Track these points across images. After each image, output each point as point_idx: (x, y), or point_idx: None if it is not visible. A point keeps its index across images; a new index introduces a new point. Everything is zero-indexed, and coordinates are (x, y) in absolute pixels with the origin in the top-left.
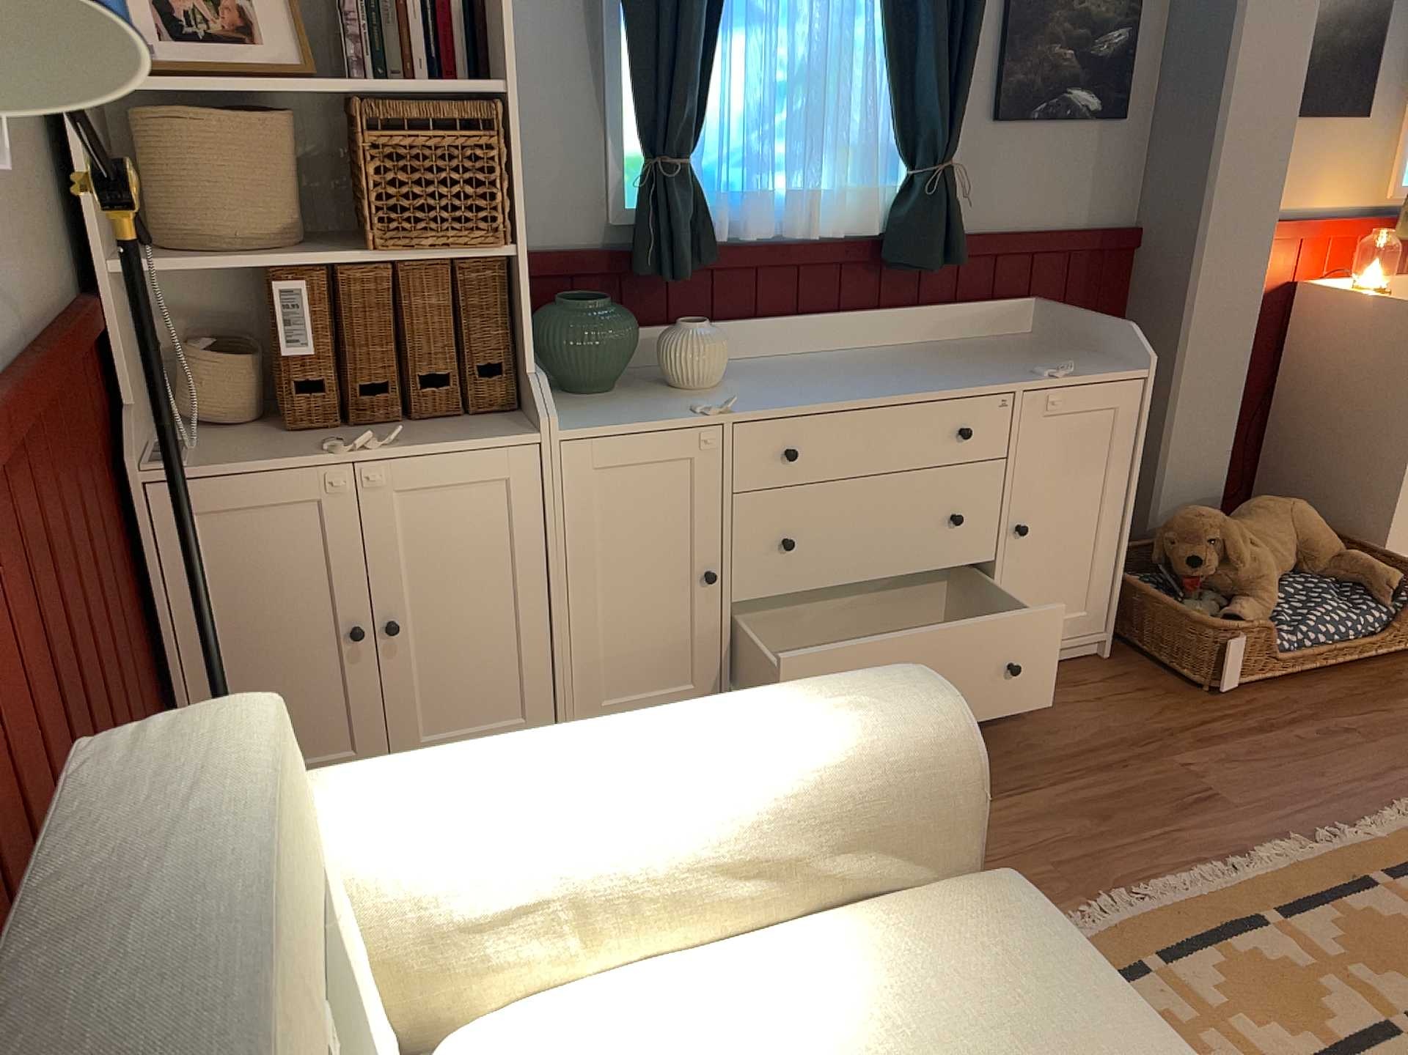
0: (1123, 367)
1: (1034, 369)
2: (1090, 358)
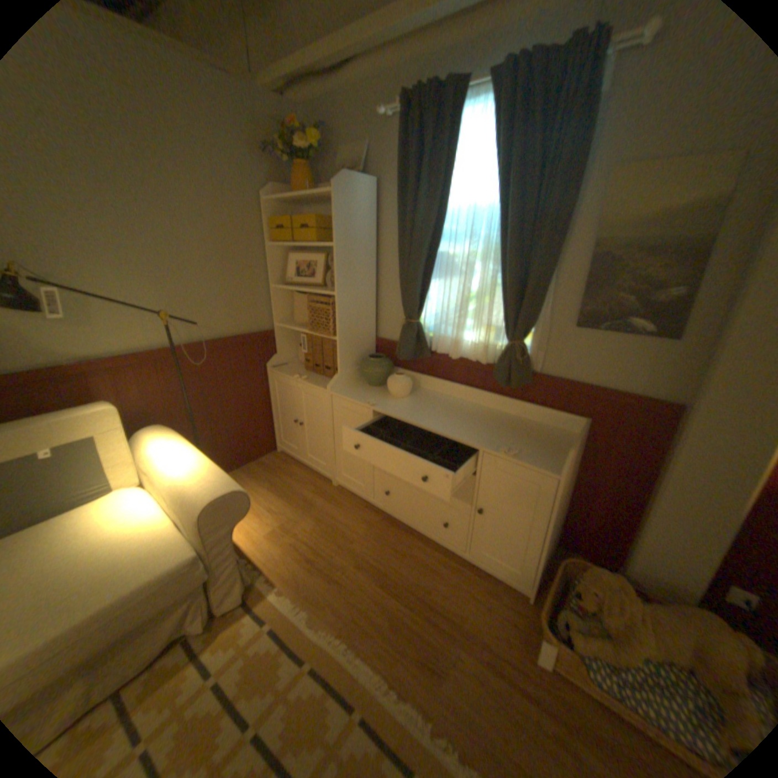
0: (555, 468)
1: (511, 446)
2: (558, 457)
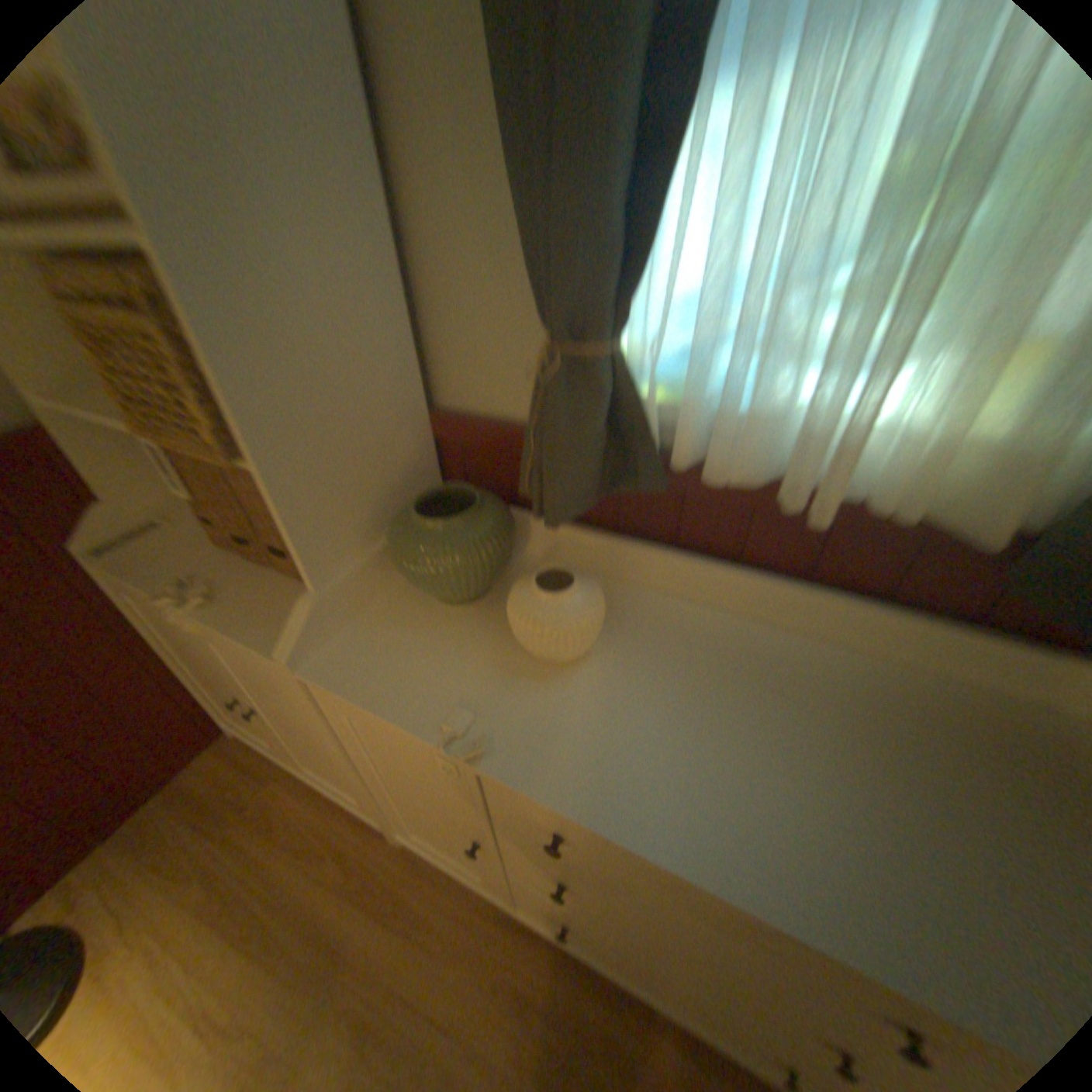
0: None
1: None
2: None
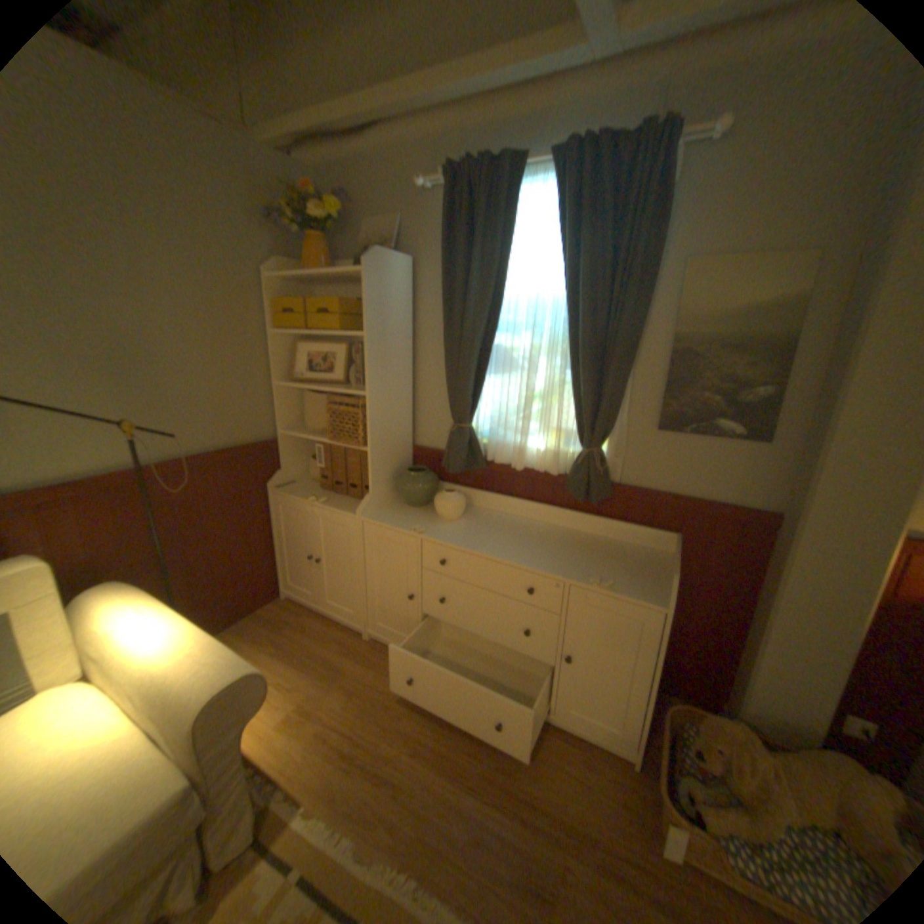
0: (658, 599)
1: (601, 575)
2: (657, 584)
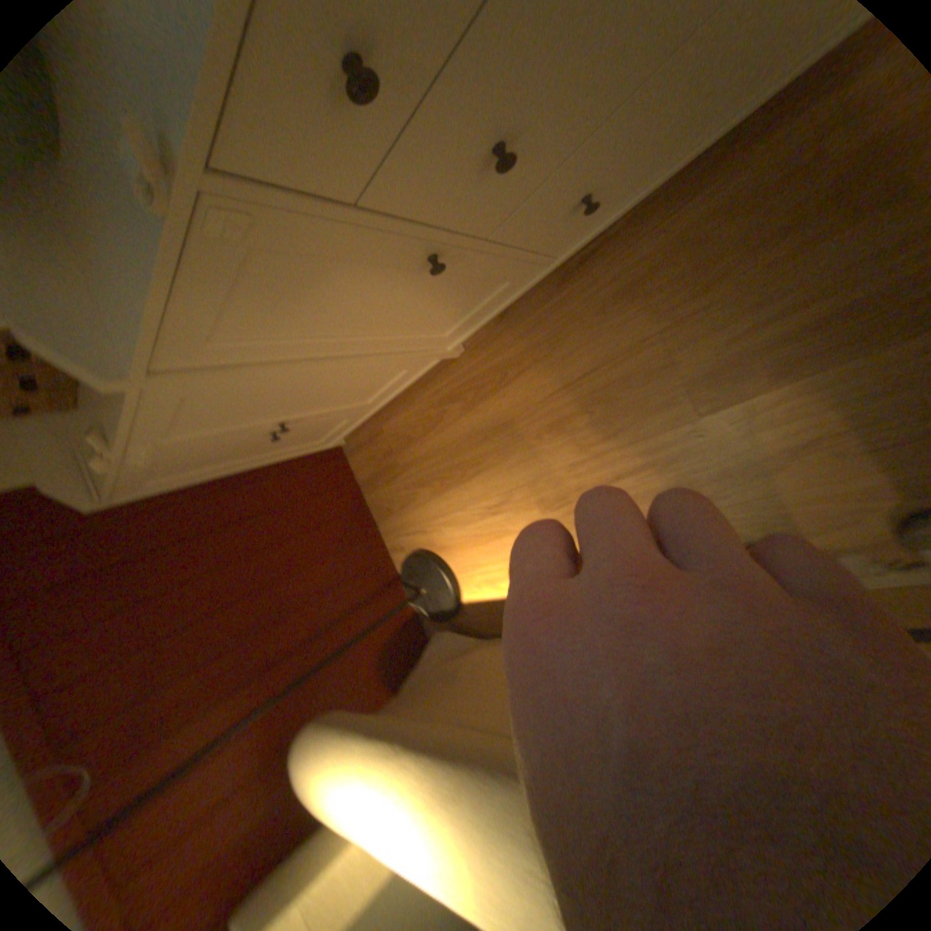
0: None
1: None
2: None
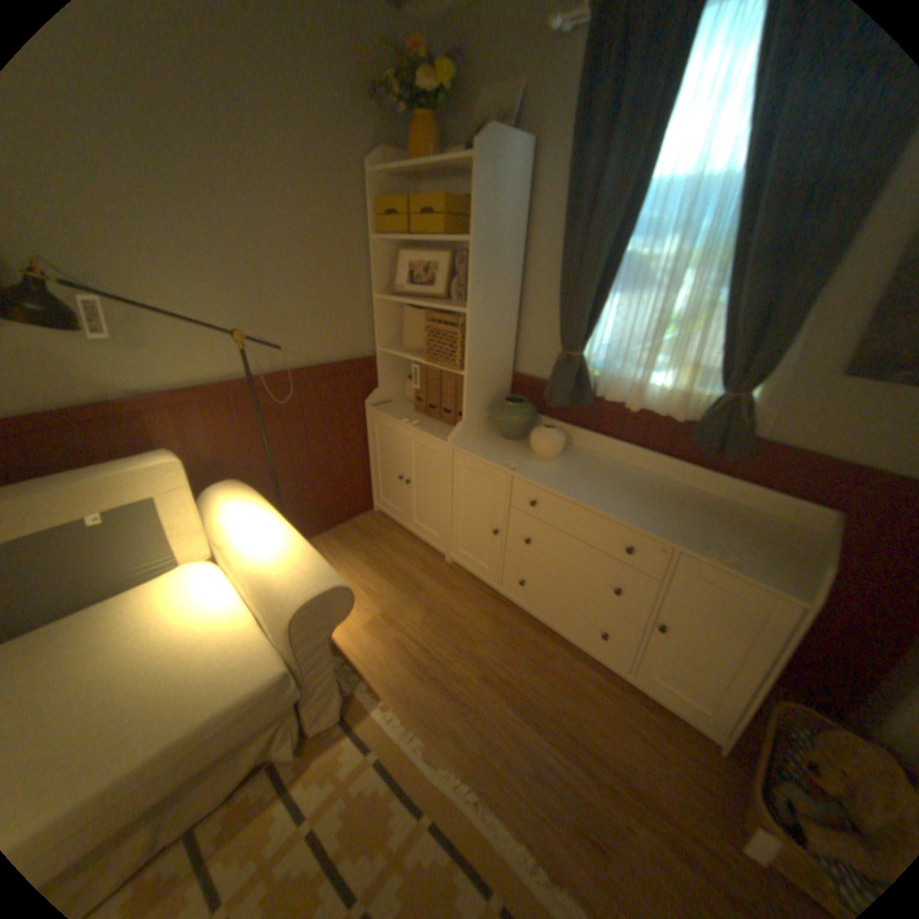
0: (799, 589)
1: (723, 547)
2: (799, 570)
